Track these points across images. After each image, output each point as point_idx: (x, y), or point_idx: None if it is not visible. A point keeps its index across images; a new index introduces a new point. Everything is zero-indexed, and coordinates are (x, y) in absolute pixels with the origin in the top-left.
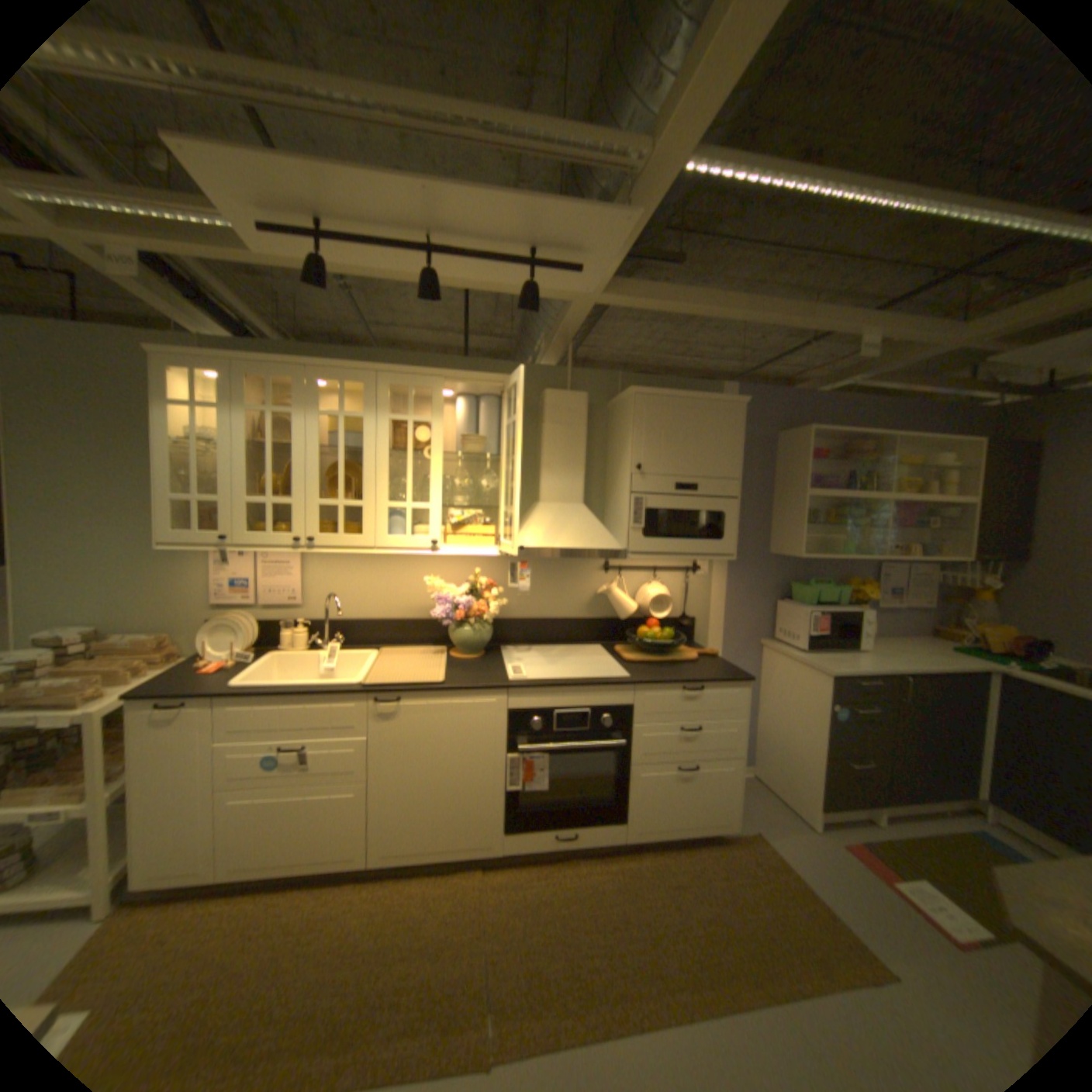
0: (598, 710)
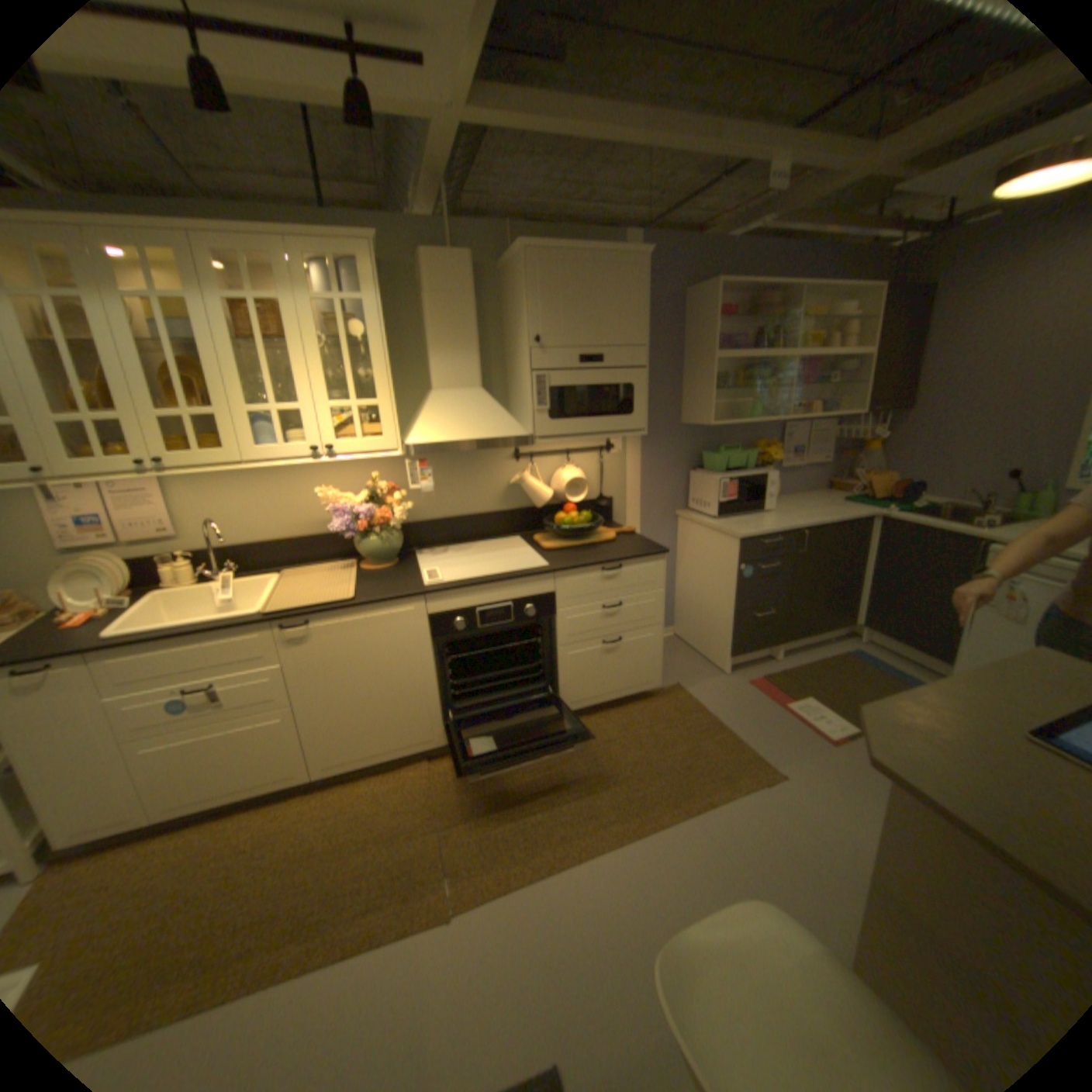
0: (520, 602)
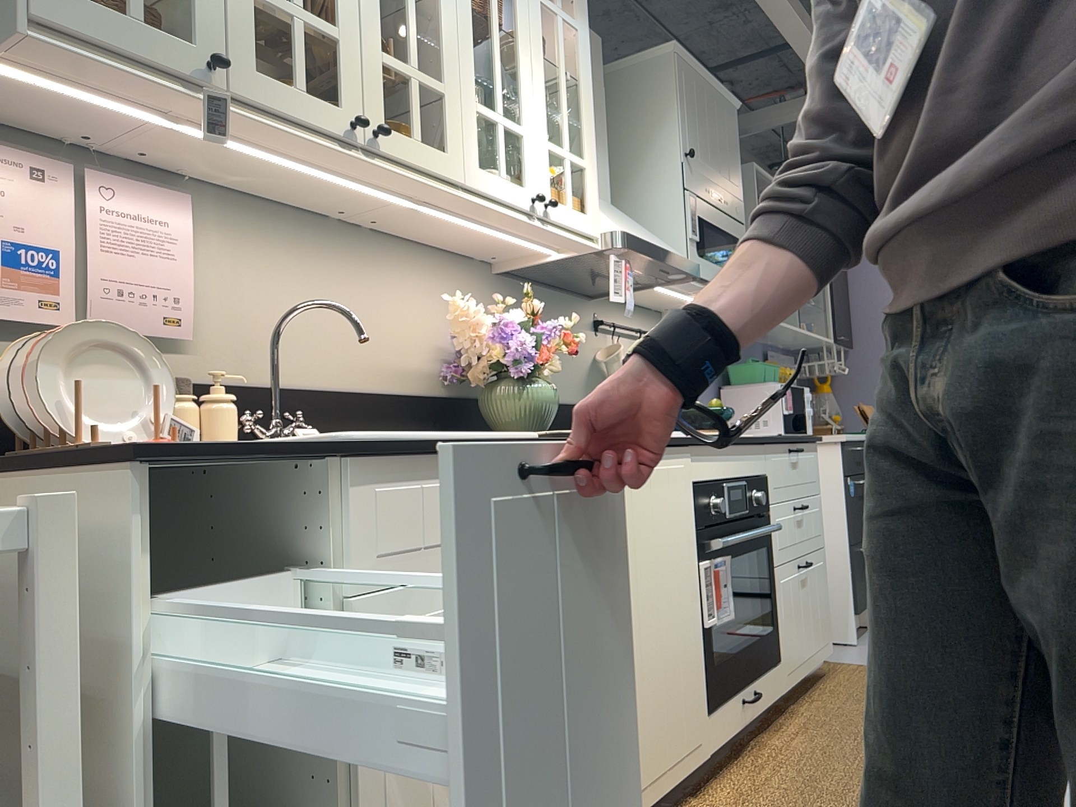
0: (749, 483)
